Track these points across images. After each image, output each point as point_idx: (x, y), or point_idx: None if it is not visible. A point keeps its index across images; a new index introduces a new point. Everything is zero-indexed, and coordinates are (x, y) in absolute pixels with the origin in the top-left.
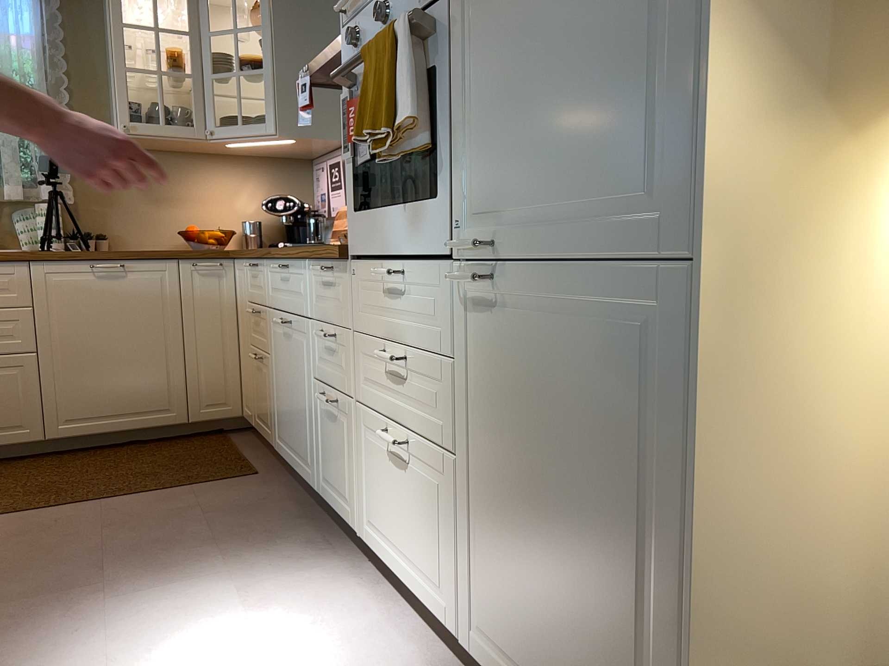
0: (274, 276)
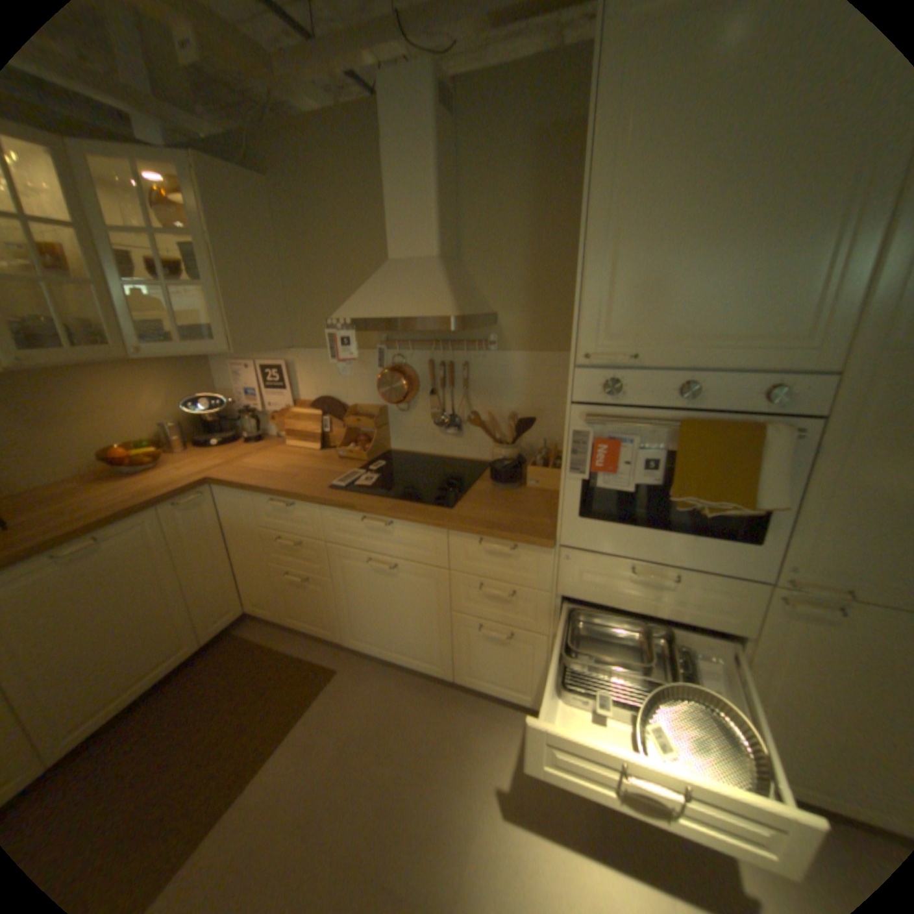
0: (345, 521)
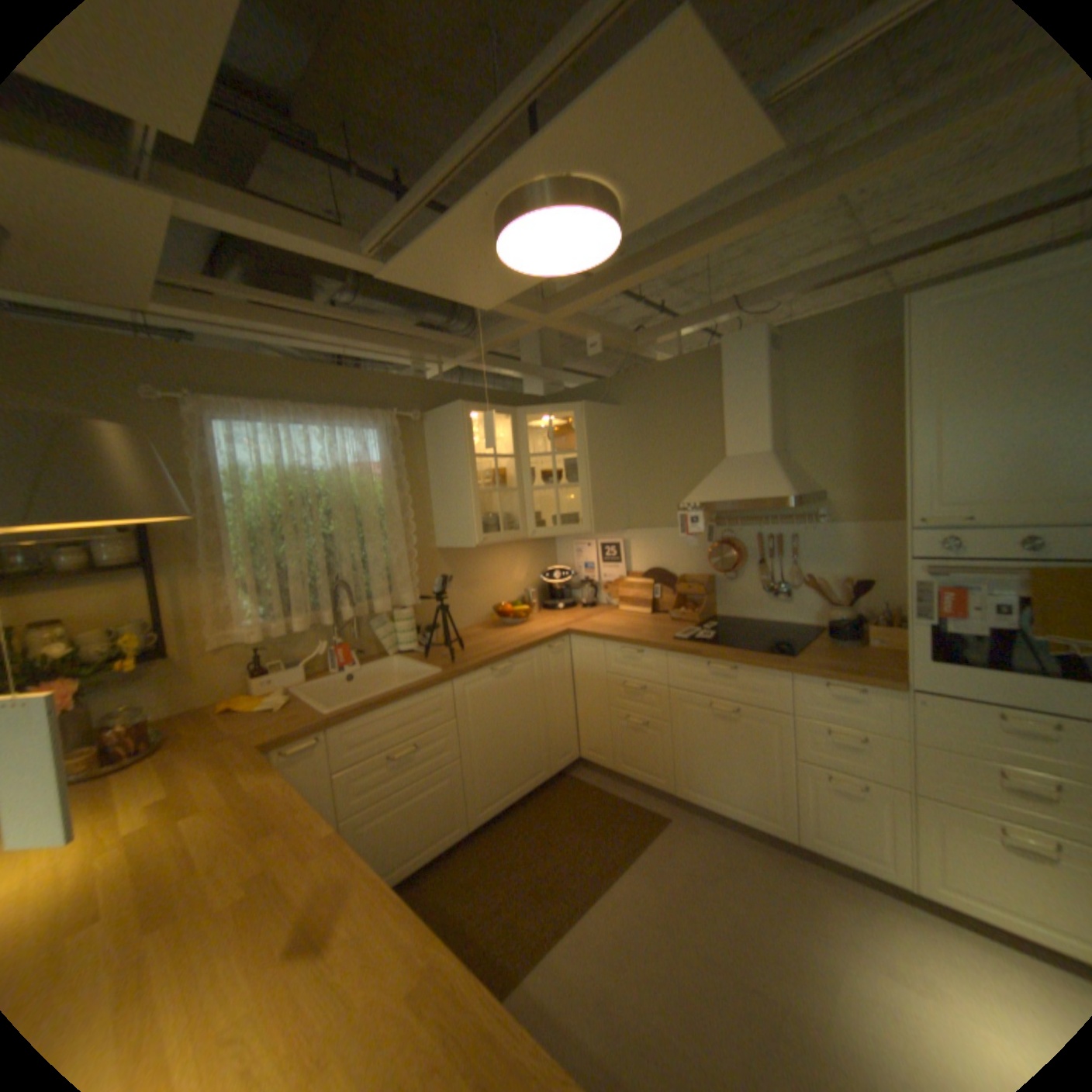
0: (689, 668)
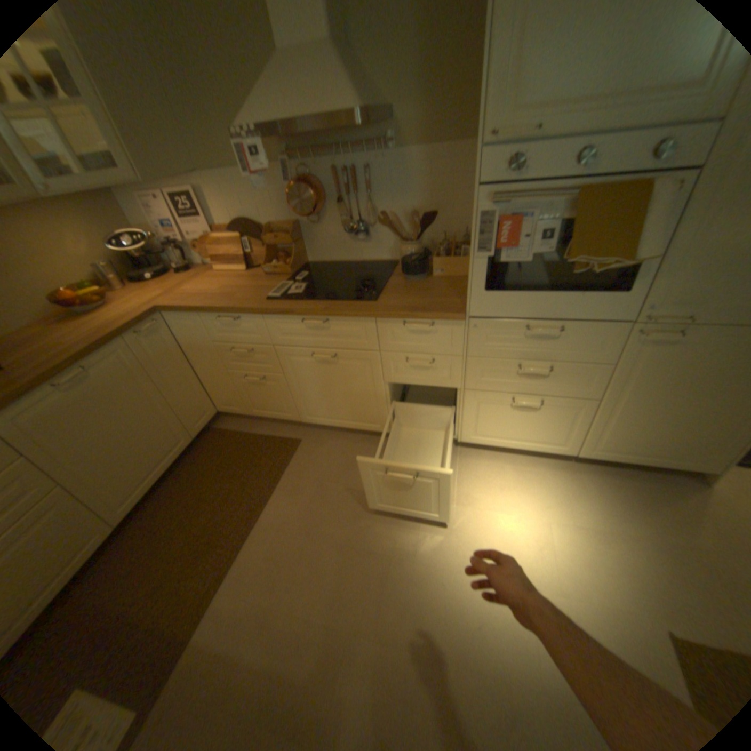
0: (286, 326)
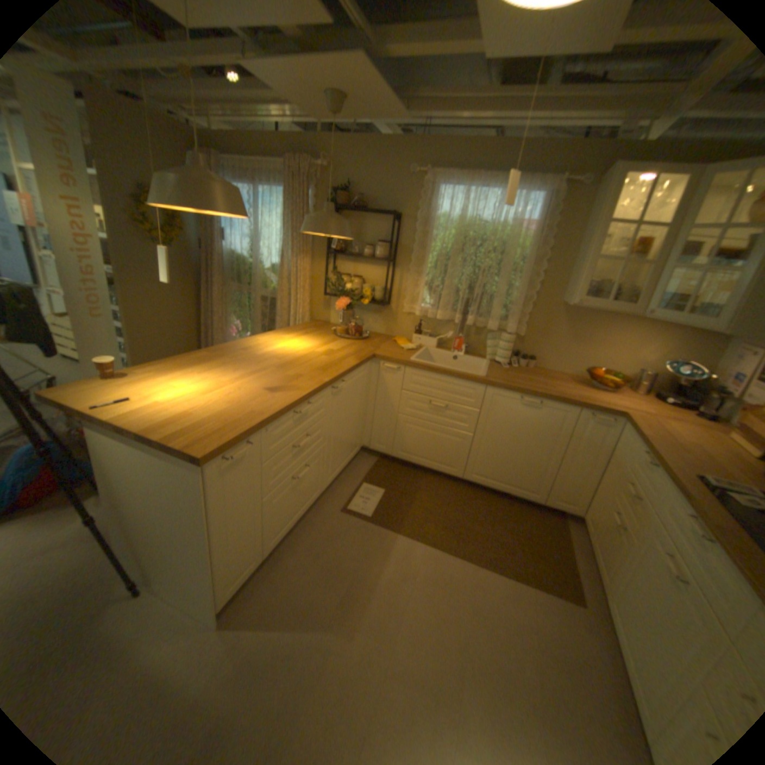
0: (680, 509)
